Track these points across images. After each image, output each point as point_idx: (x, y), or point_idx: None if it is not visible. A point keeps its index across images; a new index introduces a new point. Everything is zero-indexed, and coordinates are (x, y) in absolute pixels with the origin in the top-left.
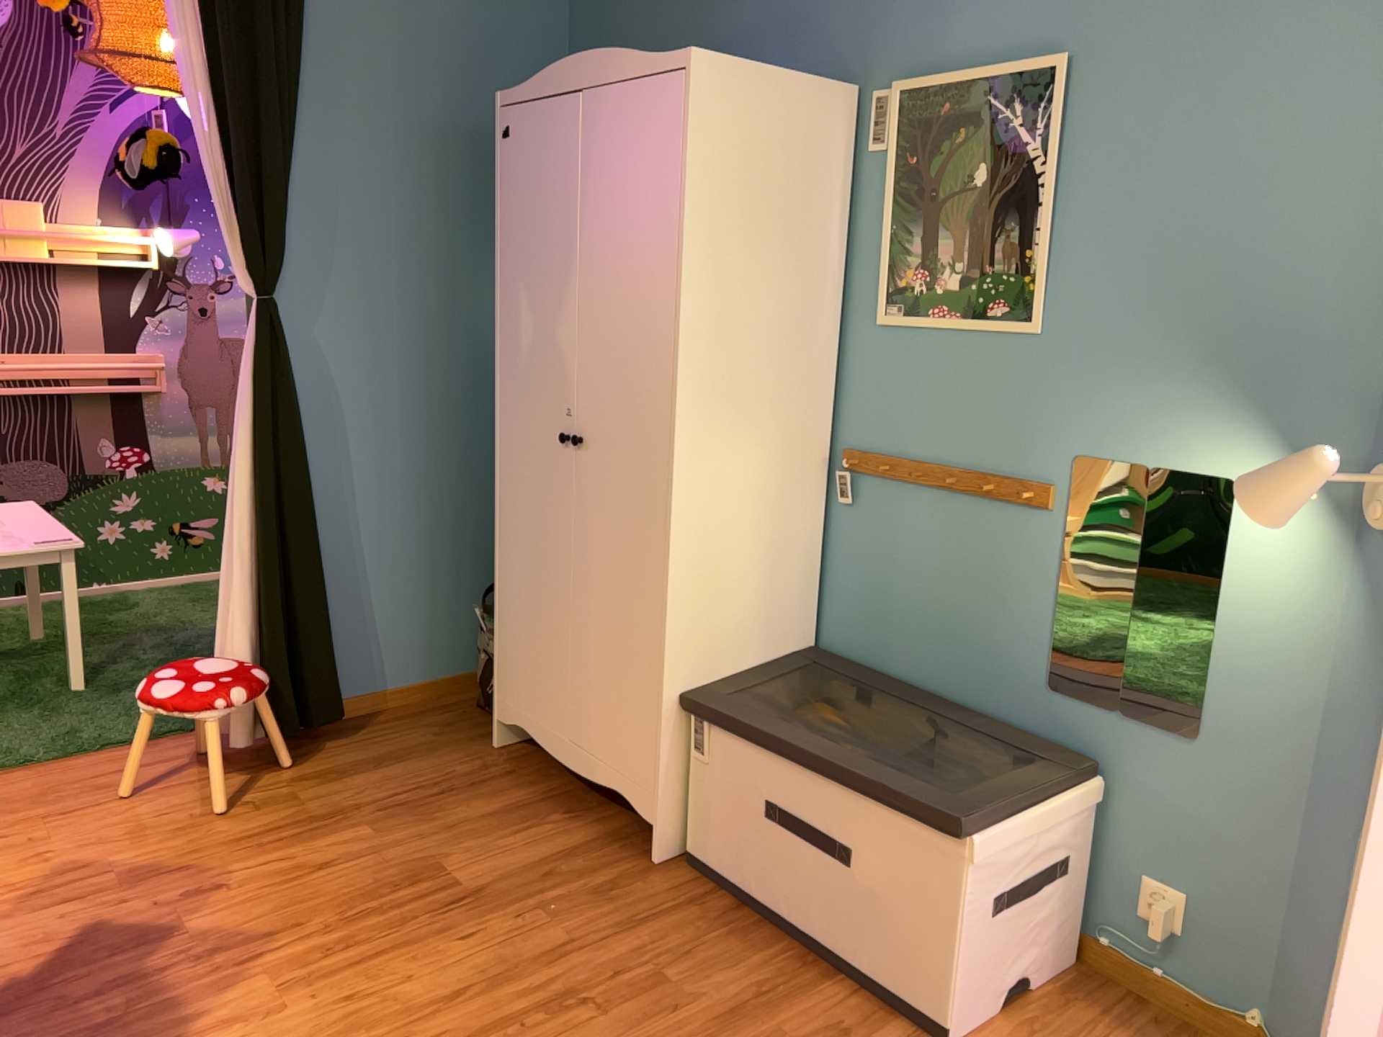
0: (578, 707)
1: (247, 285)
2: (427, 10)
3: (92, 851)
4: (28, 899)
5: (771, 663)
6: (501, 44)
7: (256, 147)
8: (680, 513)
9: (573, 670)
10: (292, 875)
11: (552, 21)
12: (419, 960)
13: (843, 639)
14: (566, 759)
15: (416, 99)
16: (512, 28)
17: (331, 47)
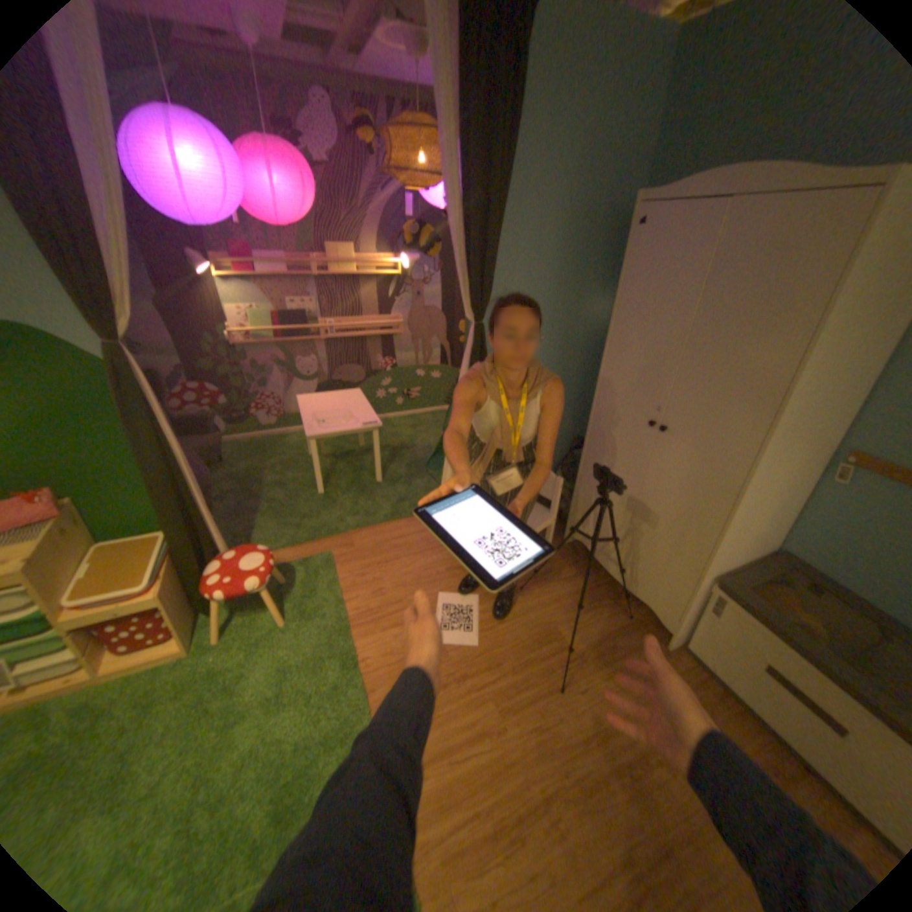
0: (625, 553)
1: (469, 317)
2: (579, 126)
3: (399, 591)
4: (379, 621)
5: (760, 567)
6: (618, 146)
7: (482, 236)
8: (746, 500)
9: (626, 538)
10: (488, 625)
11: (650, 124)
12: (562, 705)
13: (804, 554)
14: (613, 574)
15: (564, 191)
16: (626, 134)
17: (523, 161)
